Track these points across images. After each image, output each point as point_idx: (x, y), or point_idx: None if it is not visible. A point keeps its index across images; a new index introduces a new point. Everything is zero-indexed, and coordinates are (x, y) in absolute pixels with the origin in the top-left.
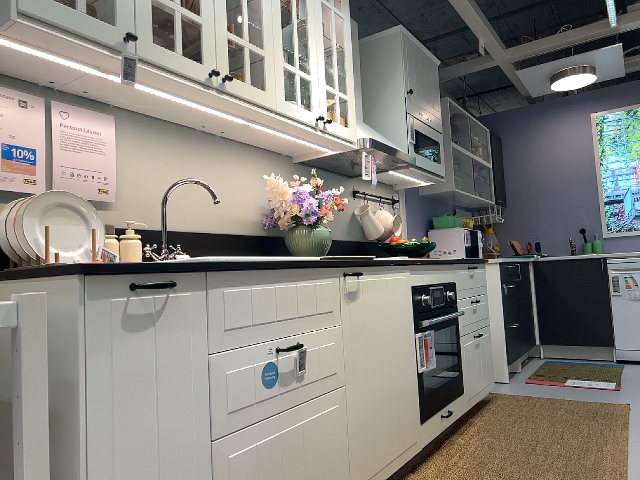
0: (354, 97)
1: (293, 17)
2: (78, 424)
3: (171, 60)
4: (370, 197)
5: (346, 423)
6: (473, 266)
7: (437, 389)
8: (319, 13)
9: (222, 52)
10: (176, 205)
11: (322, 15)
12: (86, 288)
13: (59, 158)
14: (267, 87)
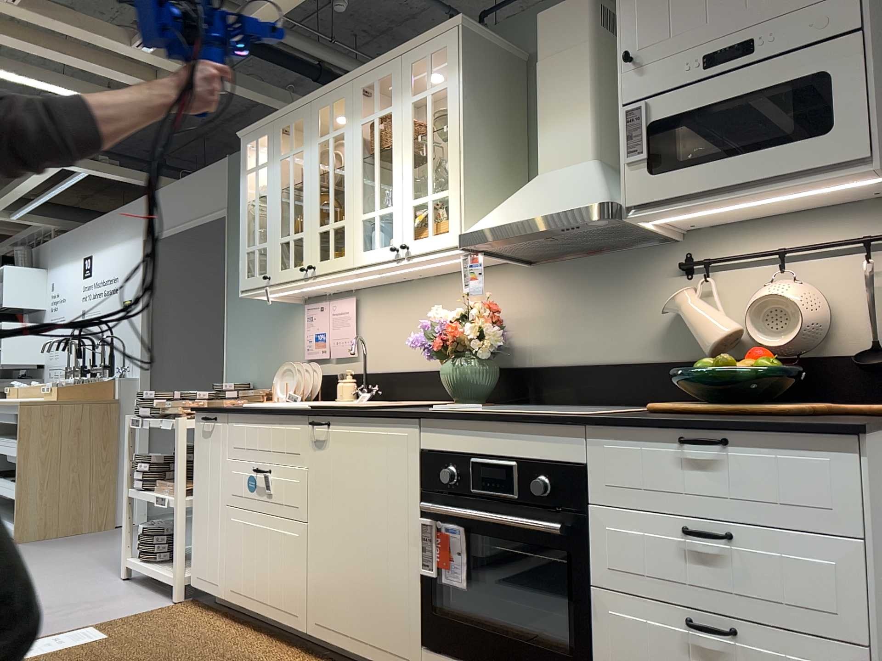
0: (461, 181)
1: (374, 158)
2: (194, 470)
3: (286, 275)
4: (747, 261)
5: (306, 556)
6: (713, 437)
7: (473, 628)
8: (407, 121)
9: (313, 247)
10: (395, 350)
11: (410, 119)
12: (197, 417)
13: (330, 334)
14: (344, 250)
